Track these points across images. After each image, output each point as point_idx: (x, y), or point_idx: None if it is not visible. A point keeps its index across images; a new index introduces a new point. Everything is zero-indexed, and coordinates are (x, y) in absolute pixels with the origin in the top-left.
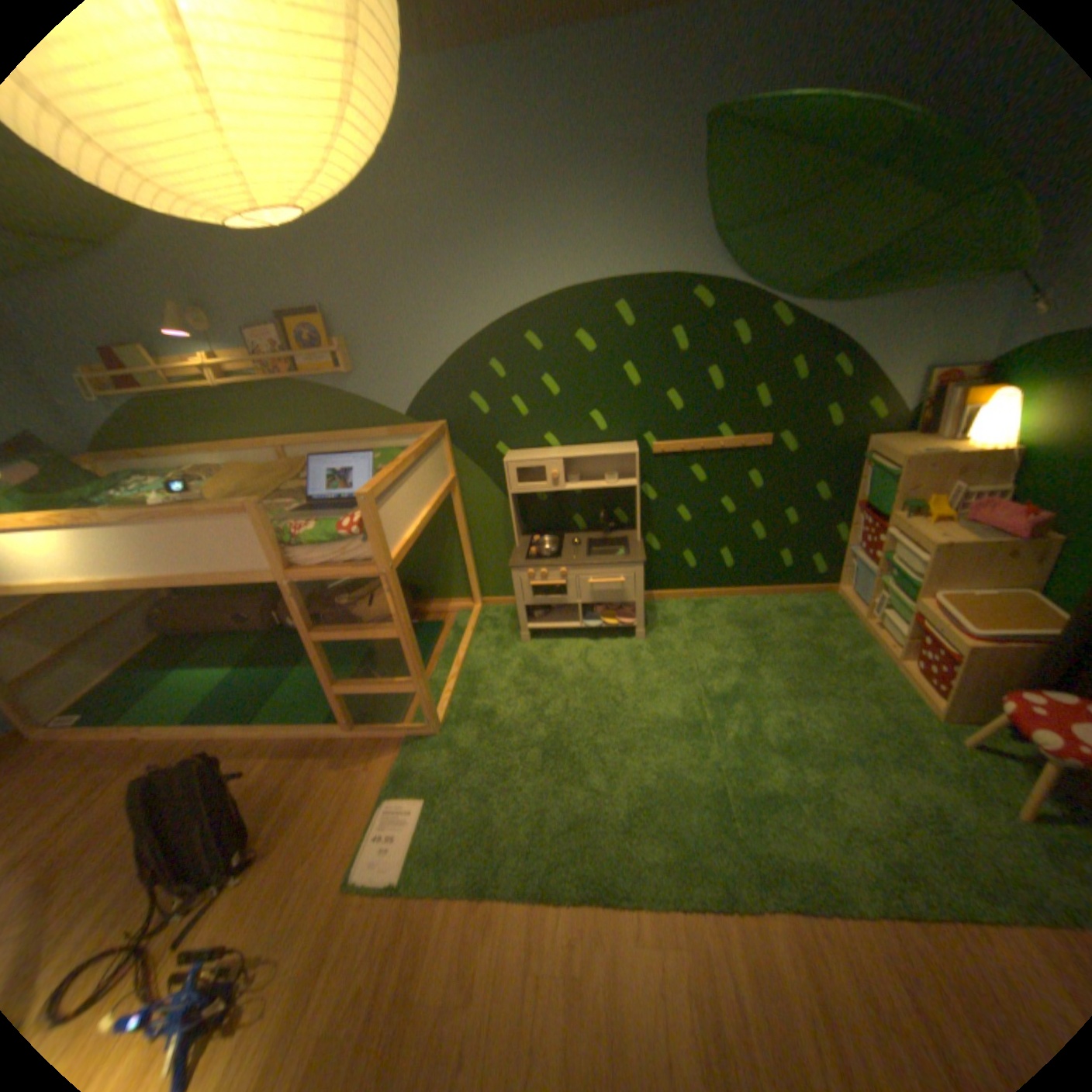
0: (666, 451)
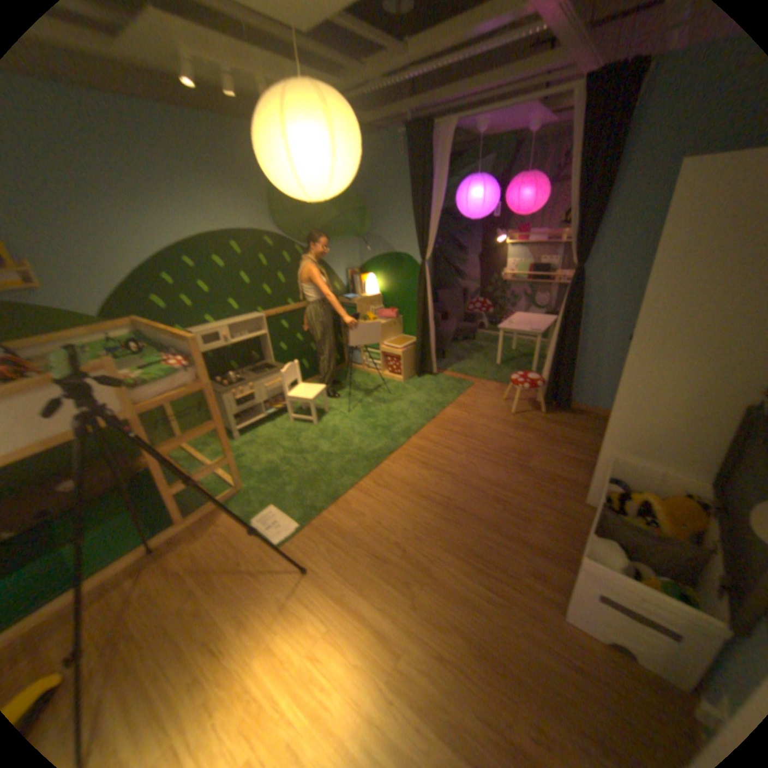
0: (268, 315)
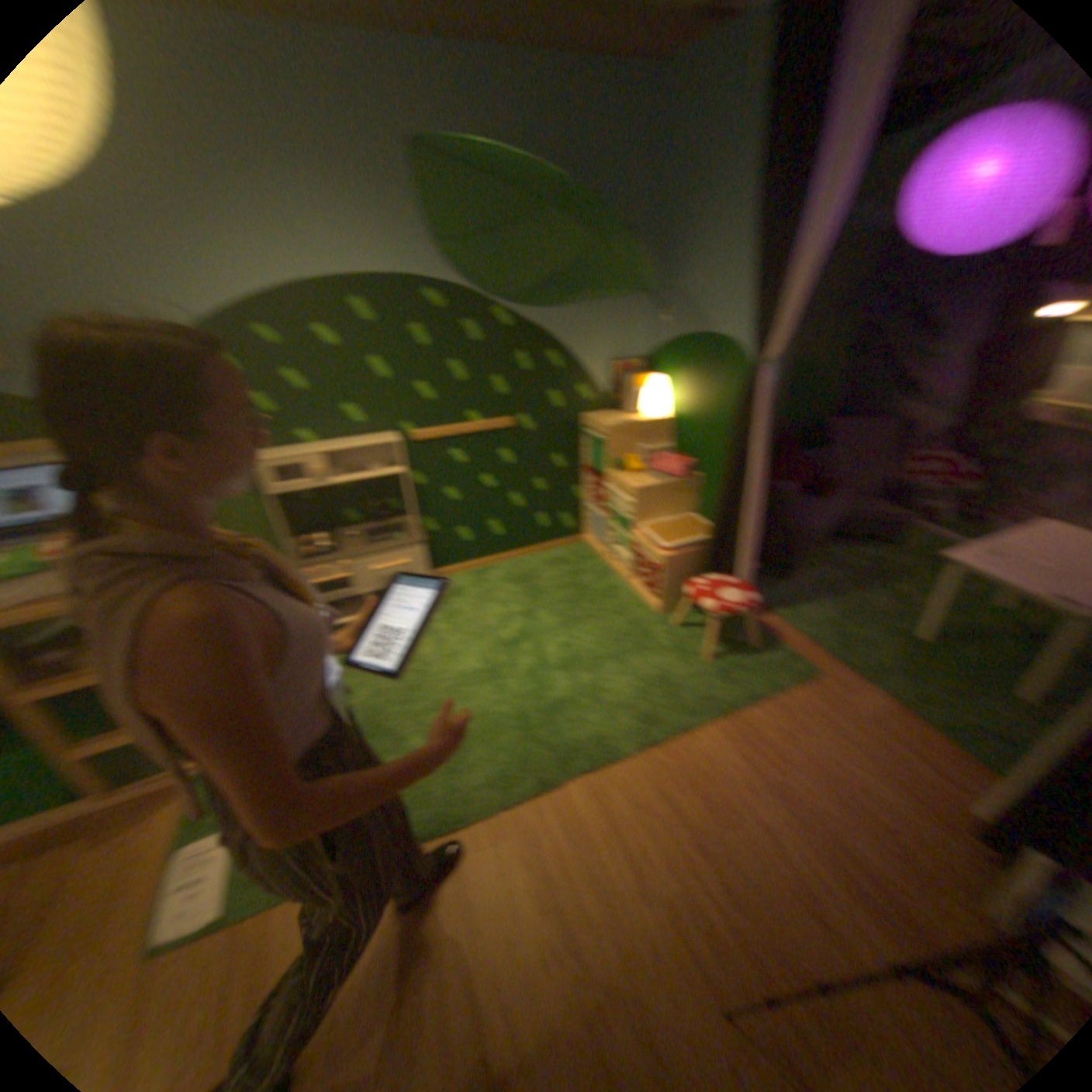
0: (430, 439)
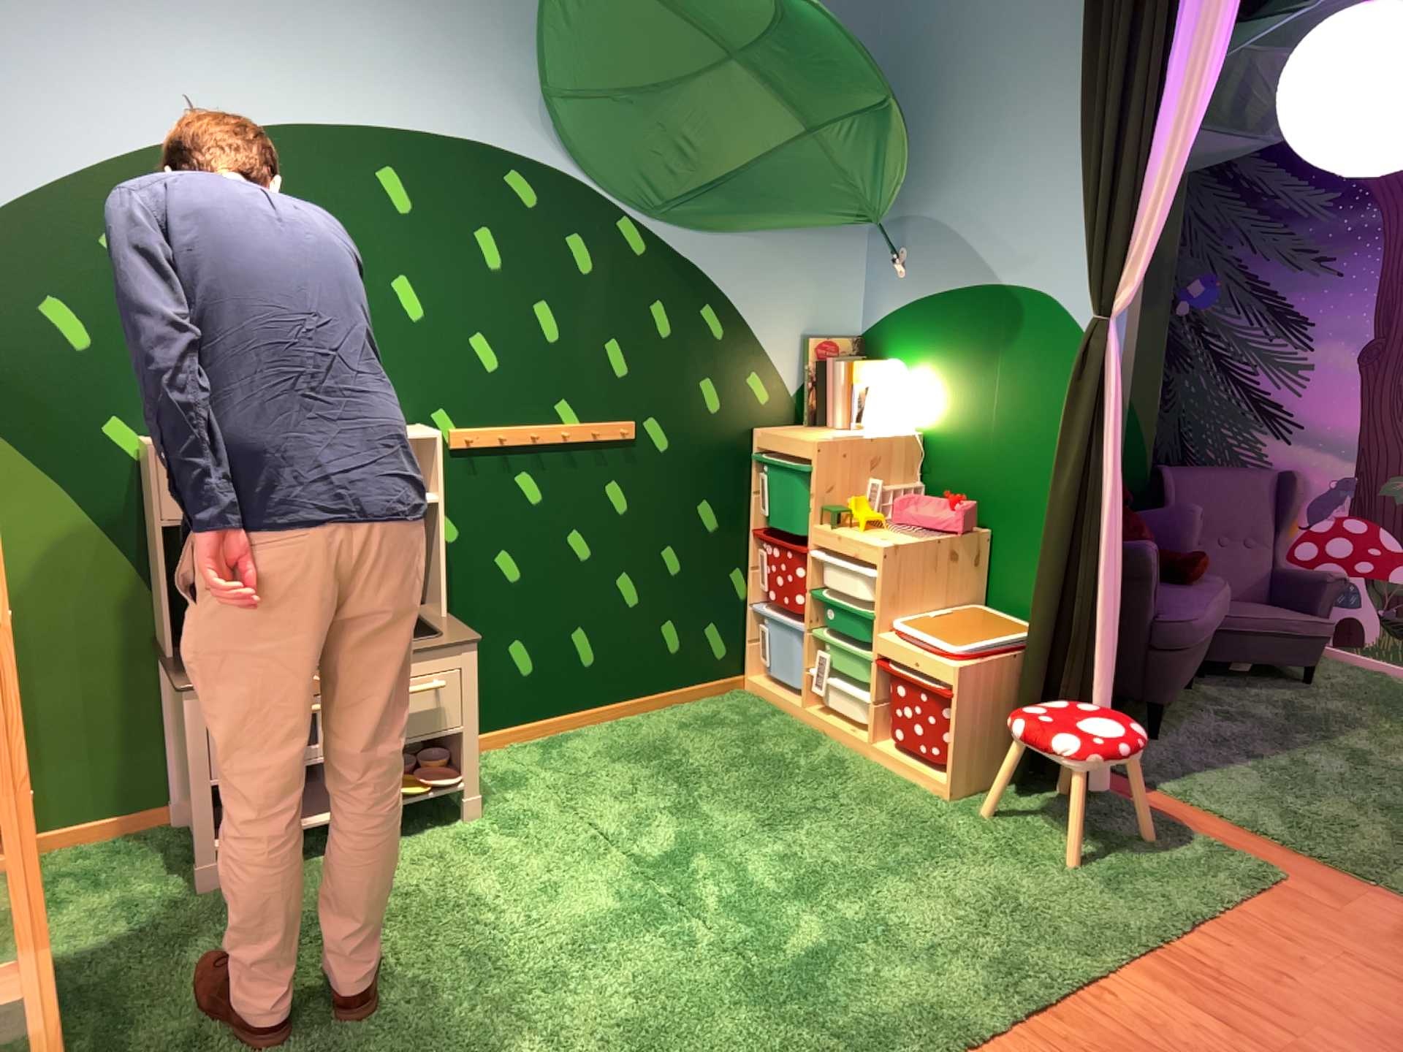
0: (475, 442)
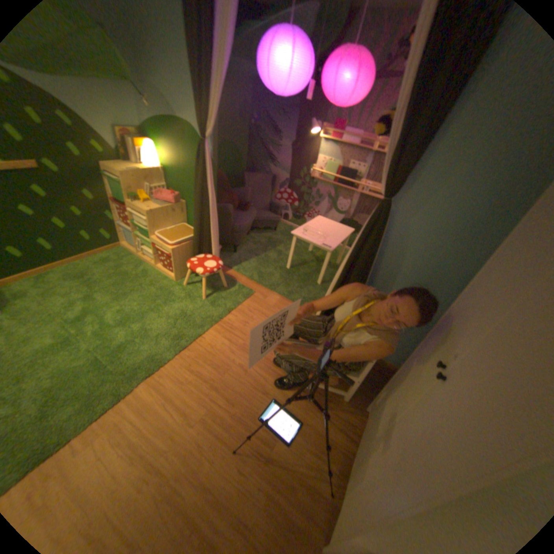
0: None
